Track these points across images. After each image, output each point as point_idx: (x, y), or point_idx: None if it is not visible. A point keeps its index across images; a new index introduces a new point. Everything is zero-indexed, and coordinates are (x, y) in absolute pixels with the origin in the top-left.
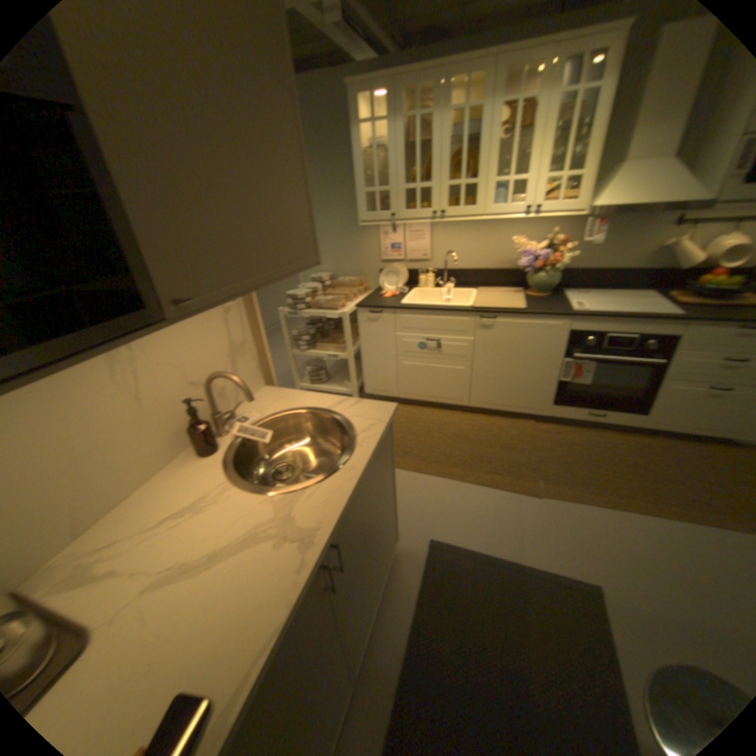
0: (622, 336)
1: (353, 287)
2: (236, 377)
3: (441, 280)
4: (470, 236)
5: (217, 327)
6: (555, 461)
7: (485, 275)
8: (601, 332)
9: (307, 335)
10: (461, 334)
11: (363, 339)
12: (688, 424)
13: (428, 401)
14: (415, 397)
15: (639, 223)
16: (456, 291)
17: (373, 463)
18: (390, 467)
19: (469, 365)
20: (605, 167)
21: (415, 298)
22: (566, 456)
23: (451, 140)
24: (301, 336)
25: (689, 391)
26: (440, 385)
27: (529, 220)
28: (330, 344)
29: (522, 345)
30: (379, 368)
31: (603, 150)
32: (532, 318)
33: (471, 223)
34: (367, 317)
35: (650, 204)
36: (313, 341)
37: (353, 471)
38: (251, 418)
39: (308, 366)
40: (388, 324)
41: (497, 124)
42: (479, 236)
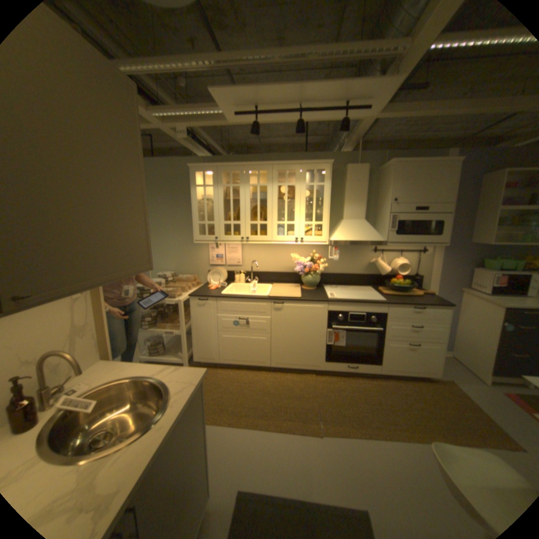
0: (356, 314)
1: (187, 282)
2: (66, 354)
3: (248, 278)
4: (265, 253)
5: (59, 313)
6: (329, 405)
7: (276, 276)
8: (345, 312)
9: (148, 317)
10: (261, 314)
11: (192, 319)
12: (404, 370)
13: (240, 365)
14: (231, 362)
15: (356, 250)
16: (258, 285)
17: (178, 421)
18: (199, 424)
19: (268, 336)
20: (334, 221)
21: (231, 290)
22: (336, 400)
23: (251, 200)
24: (143, 318)
25: (399, 348)
26: (249, 351)
27: (299, 245)
28: (166, 323)
29: (301, 321)
30: (203, 340)
31: (332, 213)
32: (304, 303)
33: (265, 245)
34: (195, 303)
35: (357, 241)
36: (152, 321)
37: (159, 430)
38: (76, 391)
39: (146, 342)
40: (211, 308)
41: (275, 195)
42: (271, 253)
